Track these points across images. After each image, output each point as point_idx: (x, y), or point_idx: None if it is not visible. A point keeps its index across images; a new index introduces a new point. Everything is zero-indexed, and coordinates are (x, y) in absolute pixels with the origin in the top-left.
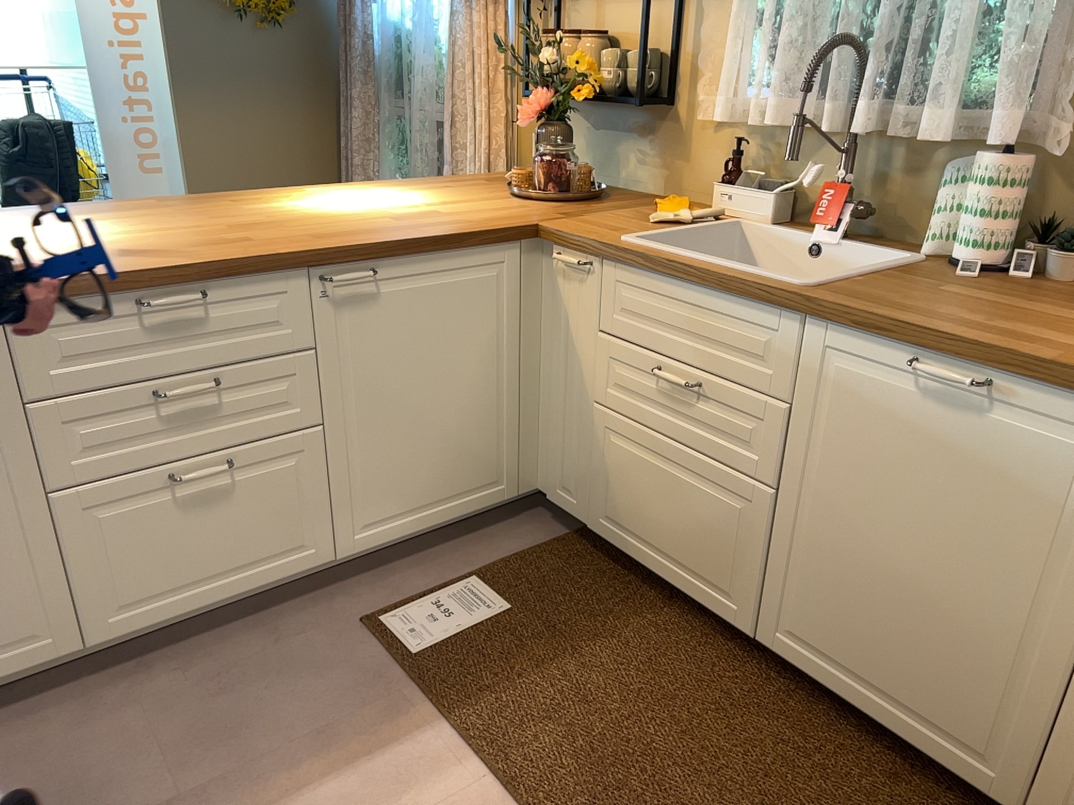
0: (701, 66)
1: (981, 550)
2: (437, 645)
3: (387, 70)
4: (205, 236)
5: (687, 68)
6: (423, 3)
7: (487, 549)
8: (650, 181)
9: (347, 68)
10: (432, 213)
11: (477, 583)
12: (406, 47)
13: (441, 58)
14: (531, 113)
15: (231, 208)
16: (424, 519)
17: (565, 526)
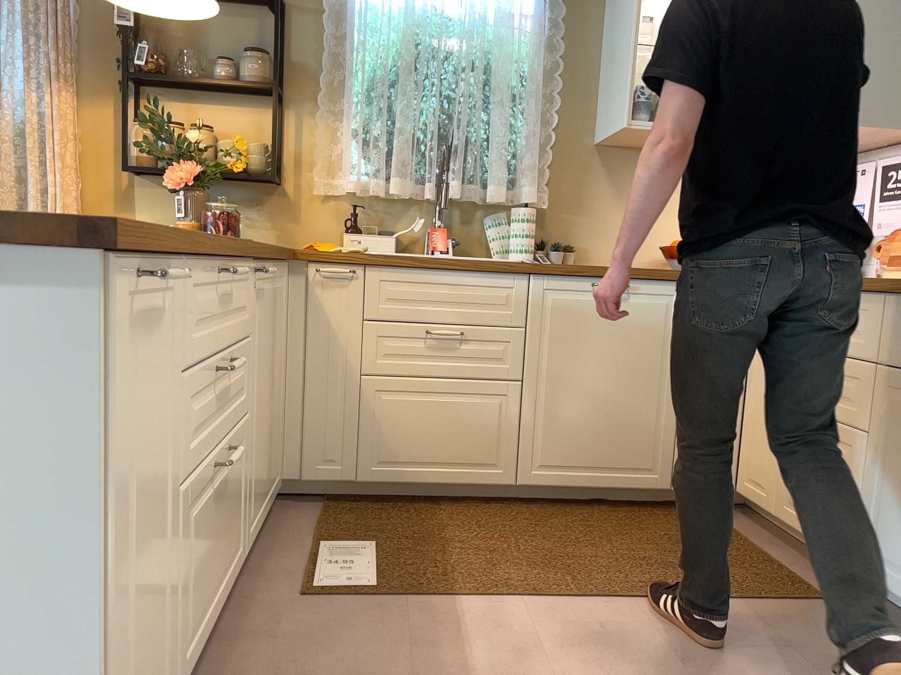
0: (317, 156)
1: (636, 364)
2: (376, 578)
3: None
4: None
5: (294, 159)
6: None
7: (292, 530)
8: (263, 238)
9: None
10: None
11: (329, 544)
12: None
13: None
14: (189, 178)
15: None
16: (263, 512)
17: (313, 502)
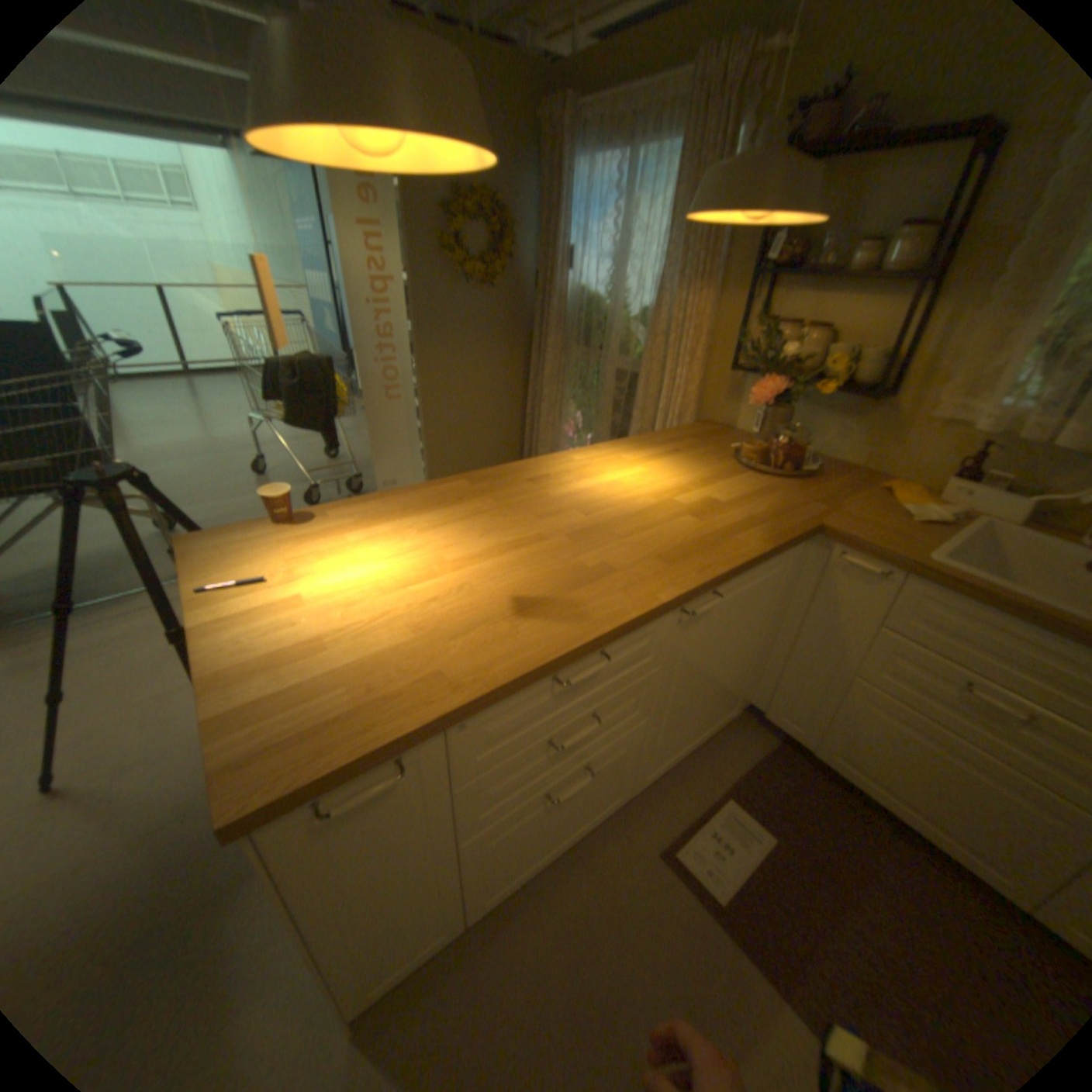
0: (958, 368)
1: None
2: (740, 896)
3: (577, 324)
4: (563, 559)
5: (926, 364)
6: (620, 273)
7: (727, 763)
8: (852, 452)
9: (540, 319)
10: (716, 503)
11: (739, 810)
12: (597, 307)
13: (636, 322)
14: (770, 396)
15: (538, 495)
16: (690, 752)
17: (775, 735)
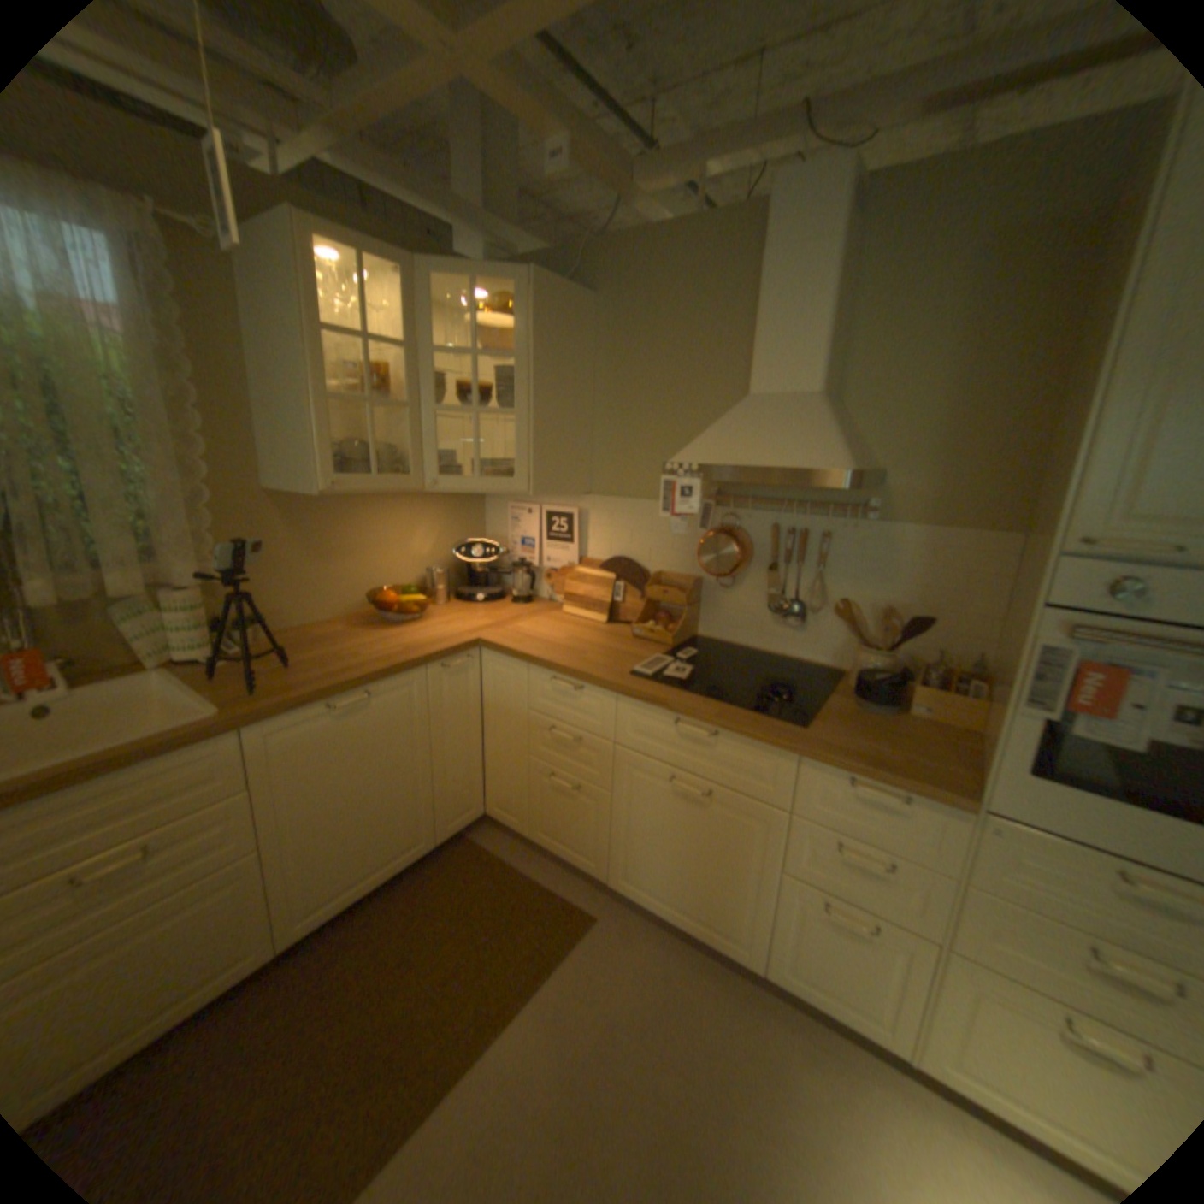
0: None
1: (387, 763)
2: None
3: None
4: None
5: None
6: None
7: None
8: None
9: None
10: None
11: None
12: None
13: None
14: None
15: None
16: None
17: None
